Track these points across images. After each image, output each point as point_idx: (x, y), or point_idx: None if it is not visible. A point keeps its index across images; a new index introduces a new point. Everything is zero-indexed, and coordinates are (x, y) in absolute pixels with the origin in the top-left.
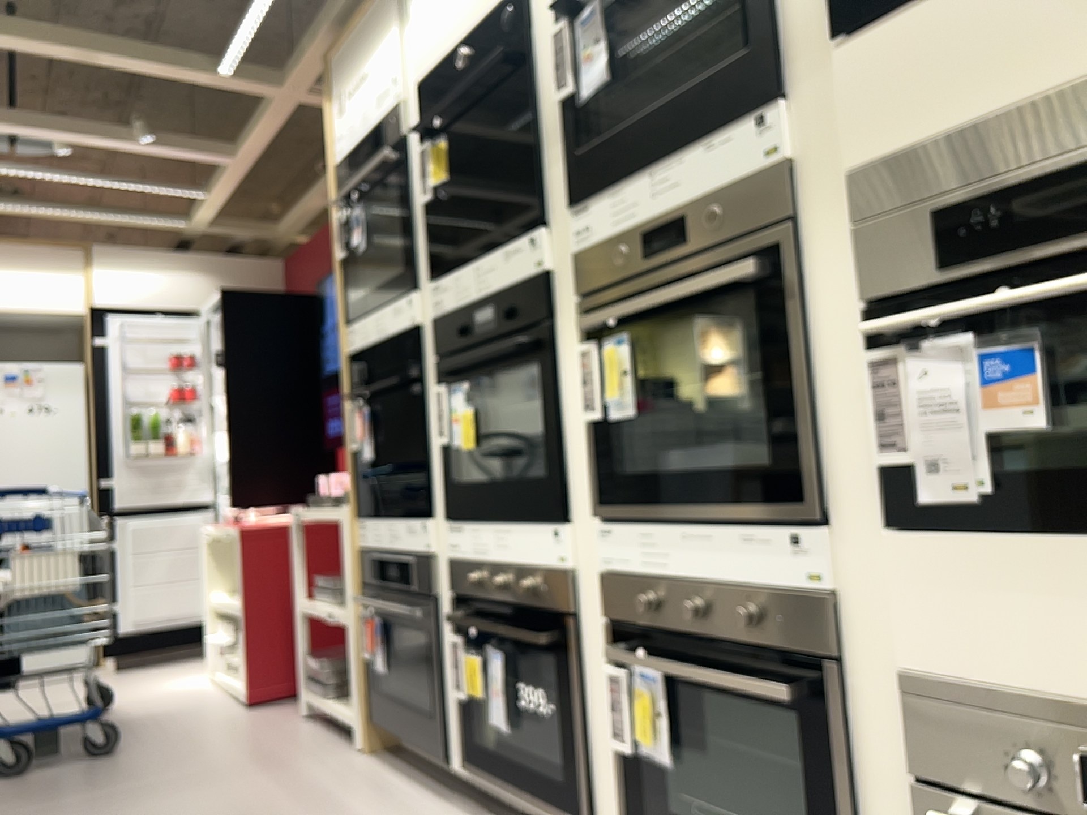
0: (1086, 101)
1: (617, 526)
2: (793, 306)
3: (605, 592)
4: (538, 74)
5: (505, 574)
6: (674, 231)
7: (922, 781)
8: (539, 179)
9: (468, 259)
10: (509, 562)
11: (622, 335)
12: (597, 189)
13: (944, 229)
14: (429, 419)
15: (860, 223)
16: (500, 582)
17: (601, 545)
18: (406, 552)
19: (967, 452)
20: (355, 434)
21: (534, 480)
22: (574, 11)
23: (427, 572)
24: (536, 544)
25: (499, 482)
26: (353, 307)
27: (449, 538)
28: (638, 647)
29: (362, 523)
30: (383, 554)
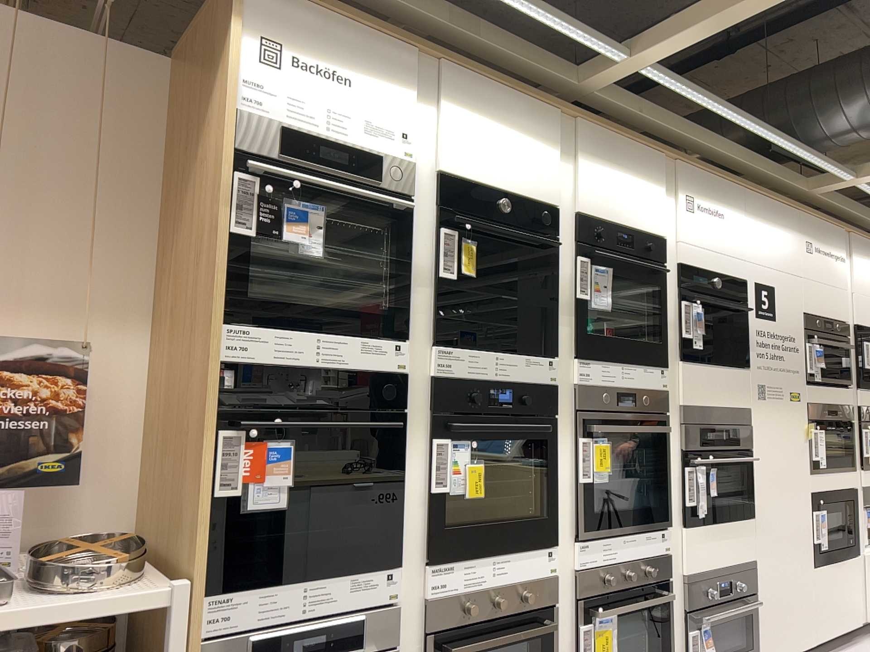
0: (721, 413)
1: (588, 541)
2: (666, 445)
3: (576, 582)
4: (559, 267)
5: (498, 593)
6: (627, 398)
7: (689, 609)
8: (554, 328)
9: (485, 347)
10: (506, 582)
11: (603, 438)
12: (596, 359)
13: (701, 434)
14: (405, 466)
15: (685, 424)
16: (503, 600)
17: (576, 554)
18: (343, 612)
19: (704, 501)
20: (238, 473)
21: (527, 519)
22: (589, 257)
23: (391, 621)
24: (533, 563)
25: (496, 522)
26: (255, 306)
27: (434, 579)
28: (596, 606)
29: (227, 597)
30: (254, 631)
